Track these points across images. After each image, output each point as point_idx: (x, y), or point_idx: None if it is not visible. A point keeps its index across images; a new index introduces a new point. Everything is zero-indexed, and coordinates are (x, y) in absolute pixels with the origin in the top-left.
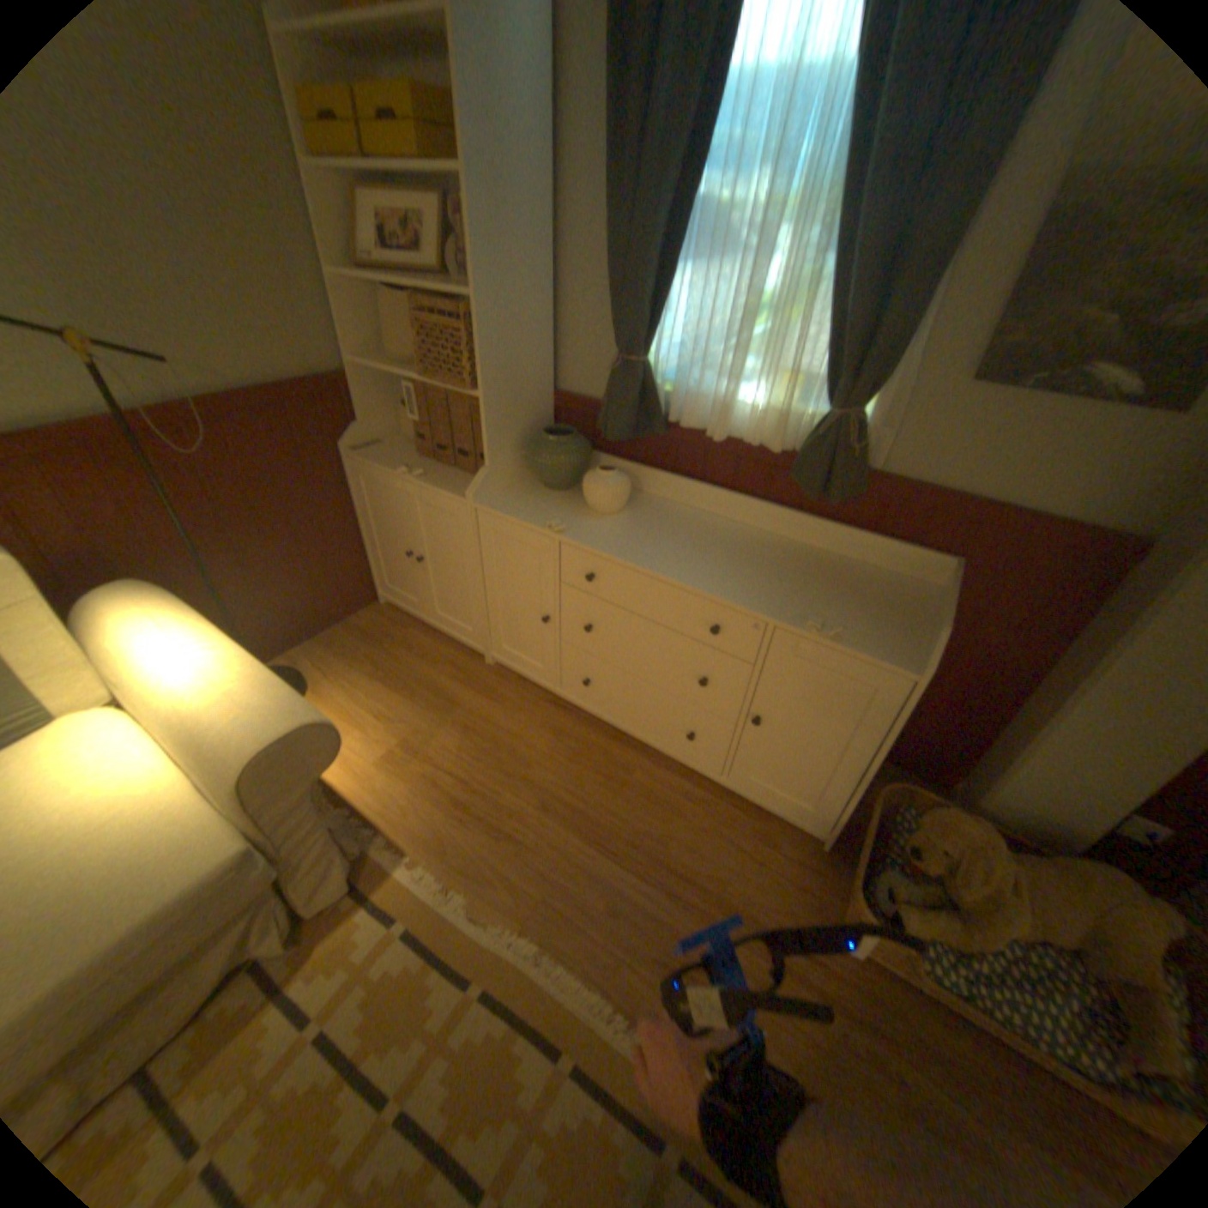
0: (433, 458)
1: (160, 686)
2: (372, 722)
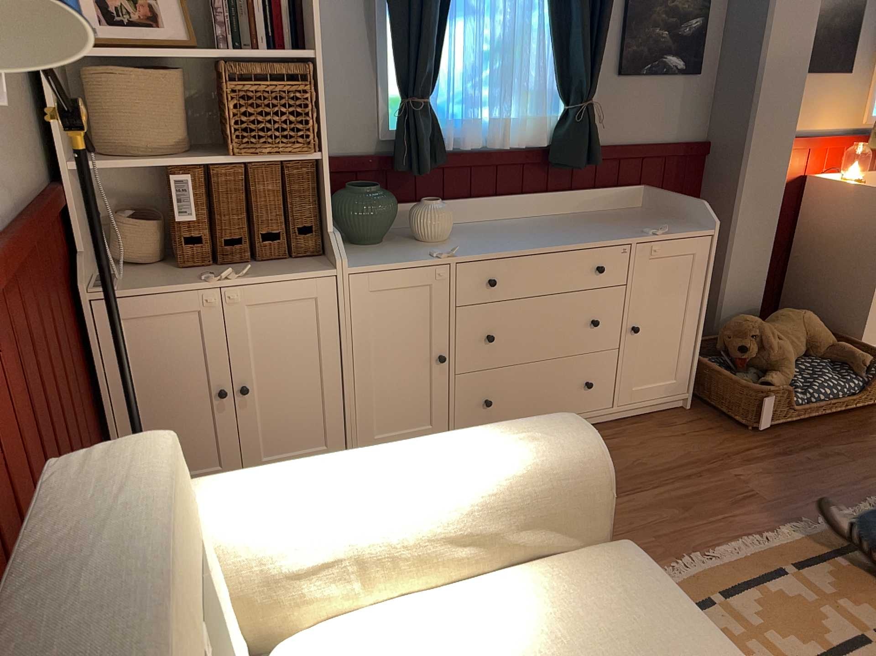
0: (211, 265)
1: (422, 486)
2: None
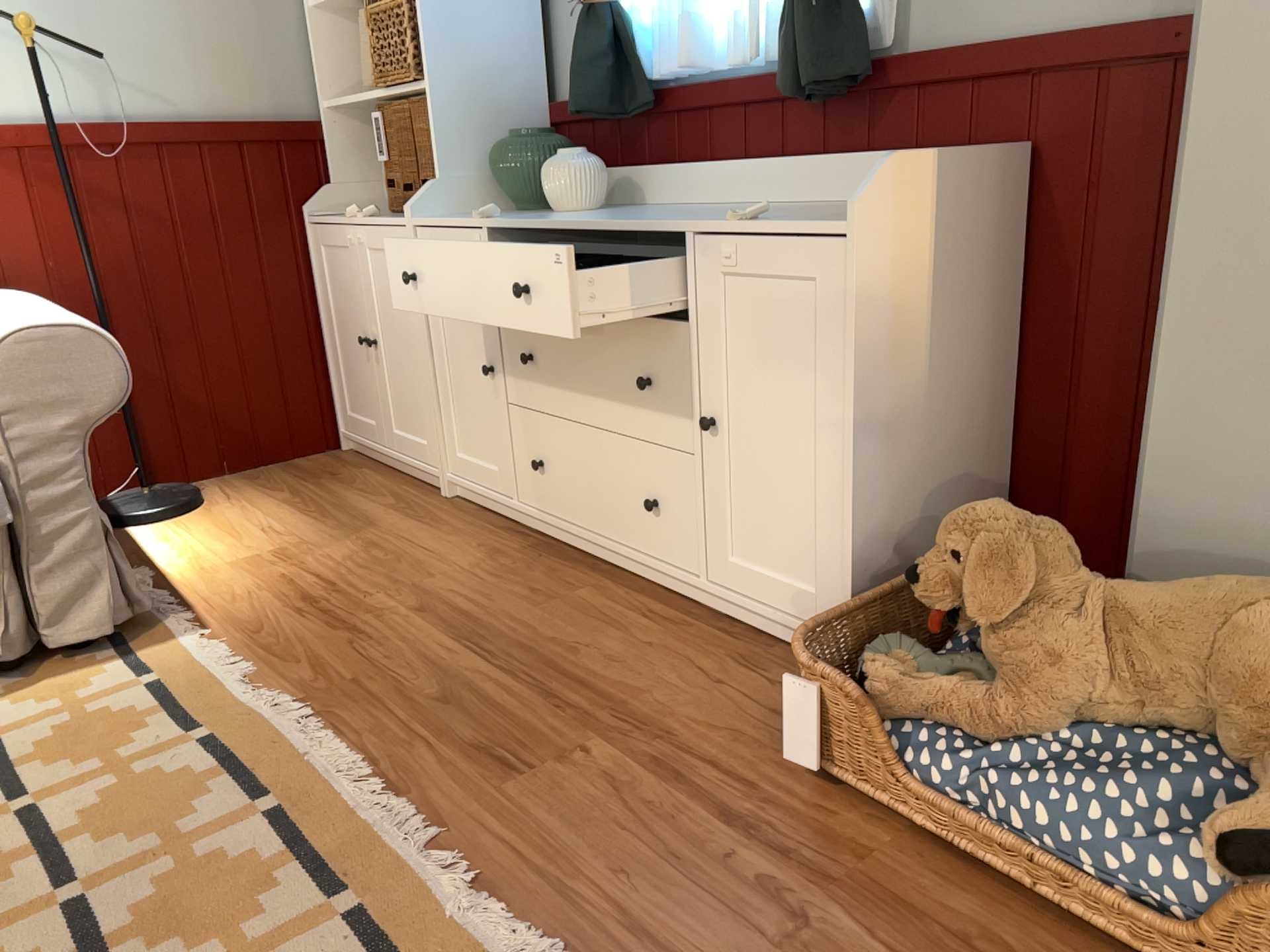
0: (403, 213)
1: None
2: (256, 533)
